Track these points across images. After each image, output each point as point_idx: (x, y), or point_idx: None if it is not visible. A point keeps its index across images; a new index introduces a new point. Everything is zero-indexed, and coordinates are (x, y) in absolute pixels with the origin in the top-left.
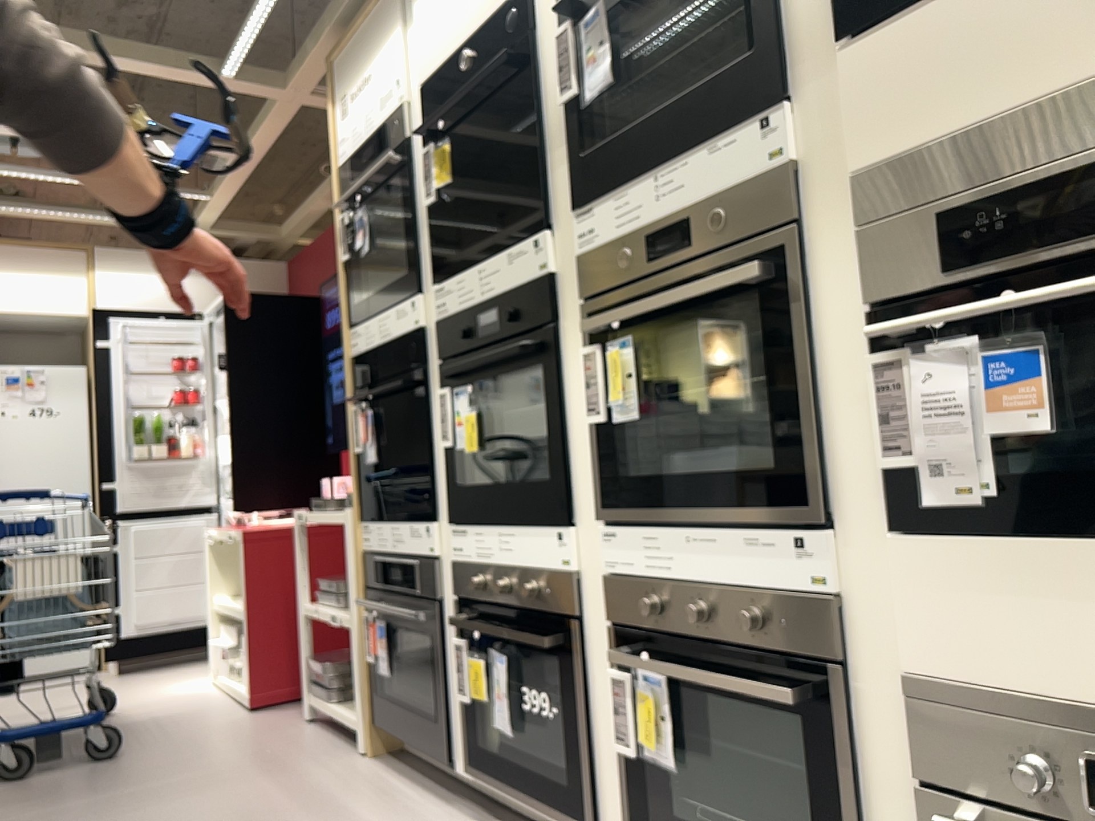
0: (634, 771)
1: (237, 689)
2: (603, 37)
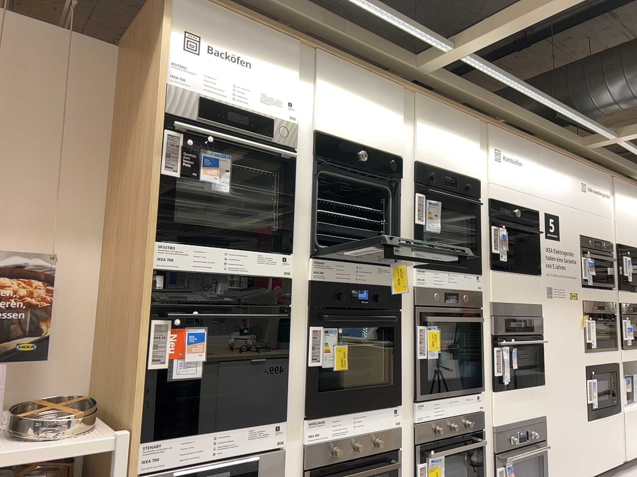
0: None
1: None
2: (433, 216)
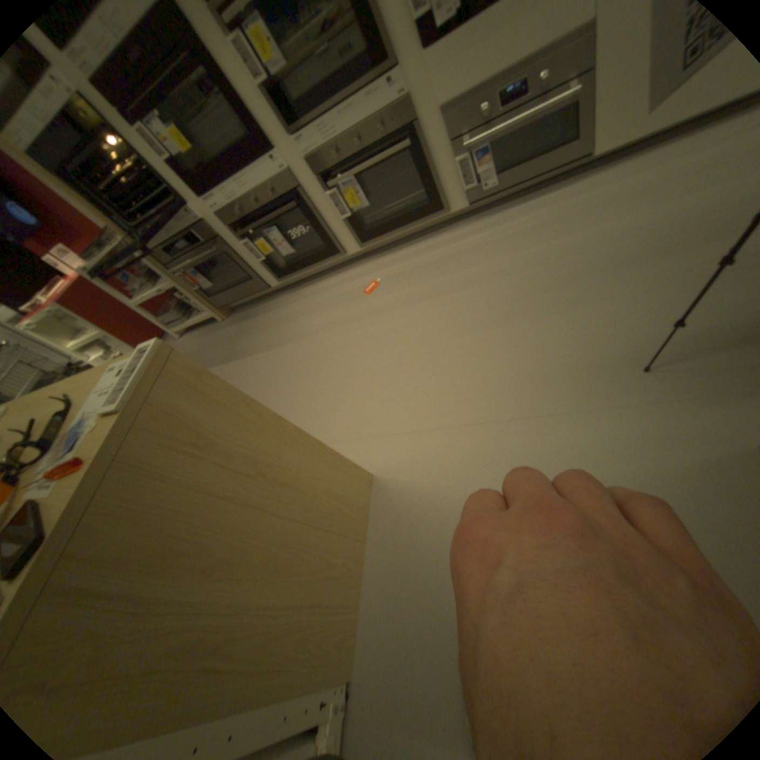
0: (351, 219)
1: None
2: None
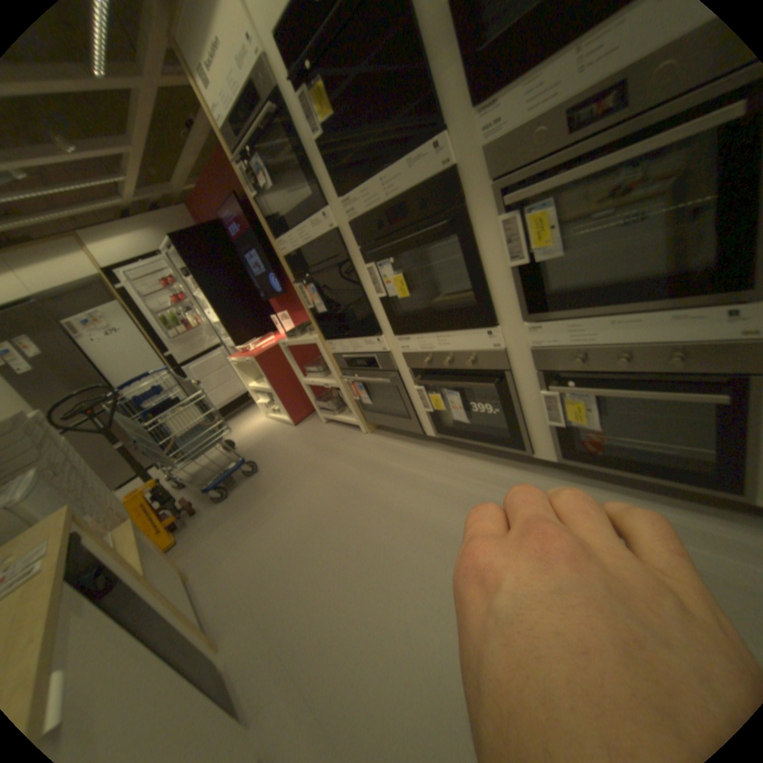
0: (561, 429)
1: (283, 418)
2: None
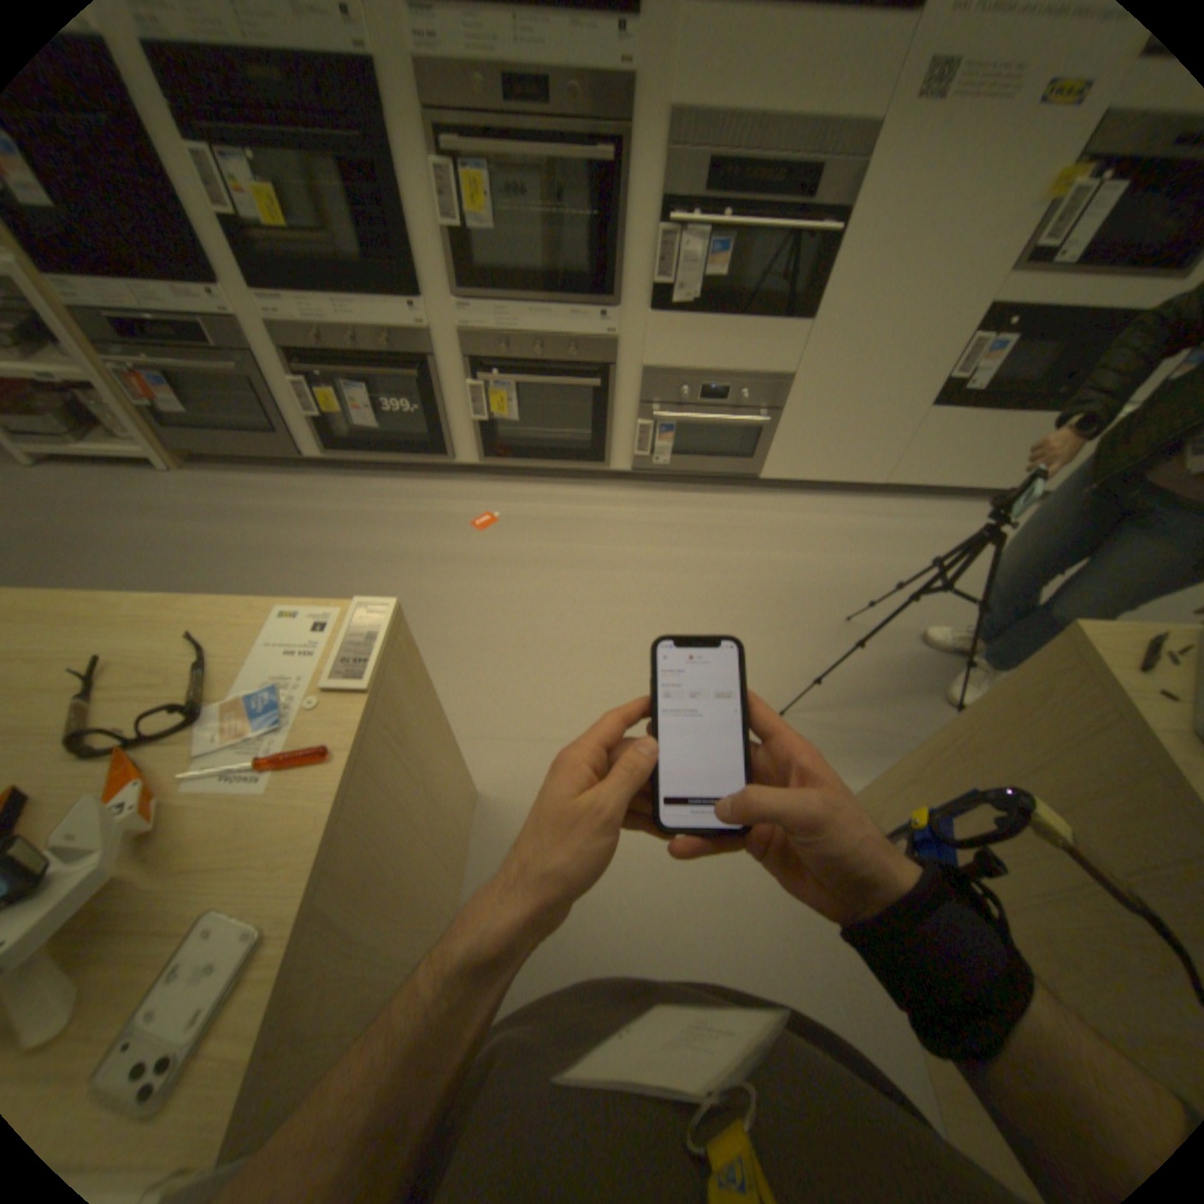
0: (482, 428)
1: None
2: None
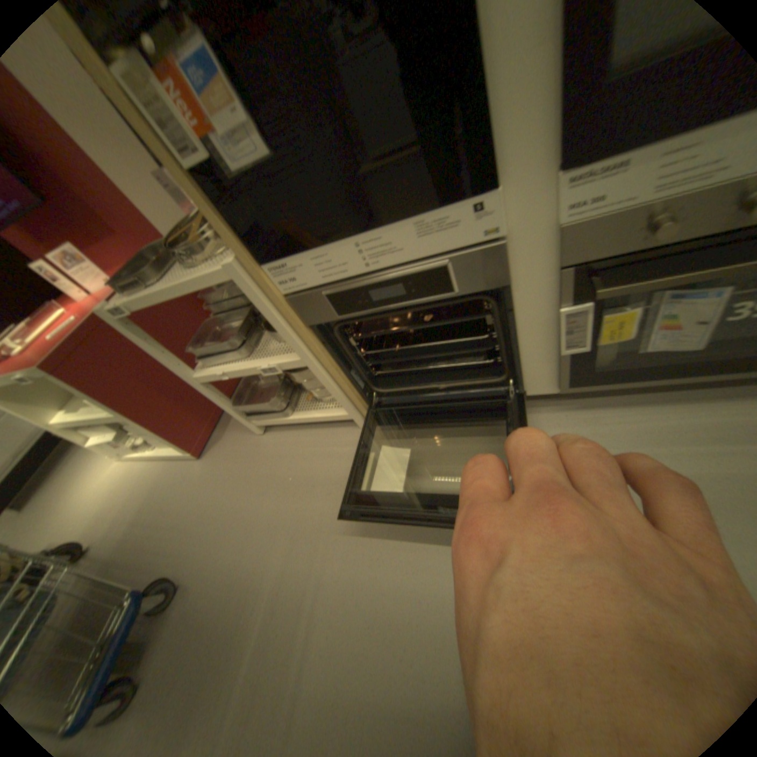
0: None
1: (165, 455)
2: None
